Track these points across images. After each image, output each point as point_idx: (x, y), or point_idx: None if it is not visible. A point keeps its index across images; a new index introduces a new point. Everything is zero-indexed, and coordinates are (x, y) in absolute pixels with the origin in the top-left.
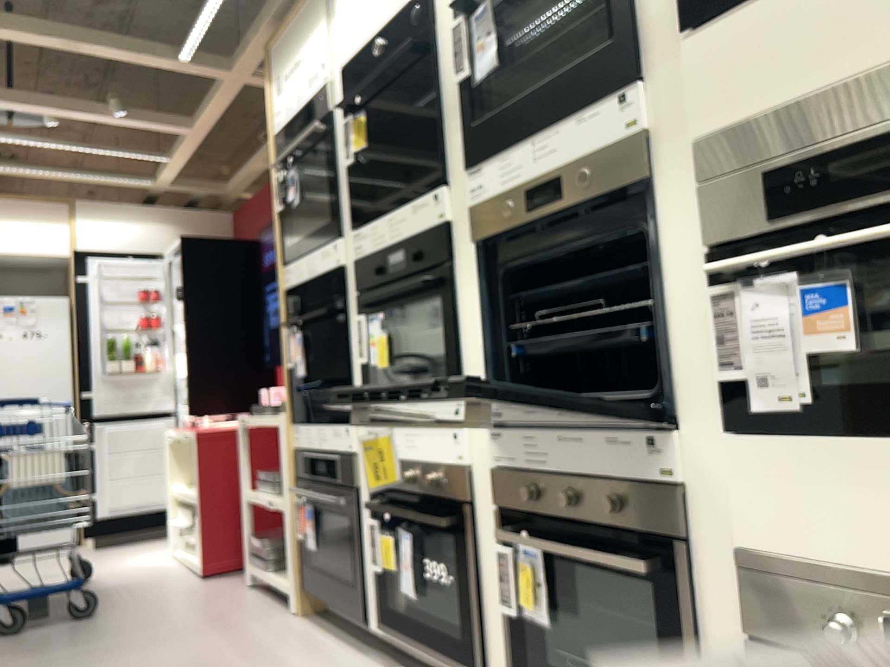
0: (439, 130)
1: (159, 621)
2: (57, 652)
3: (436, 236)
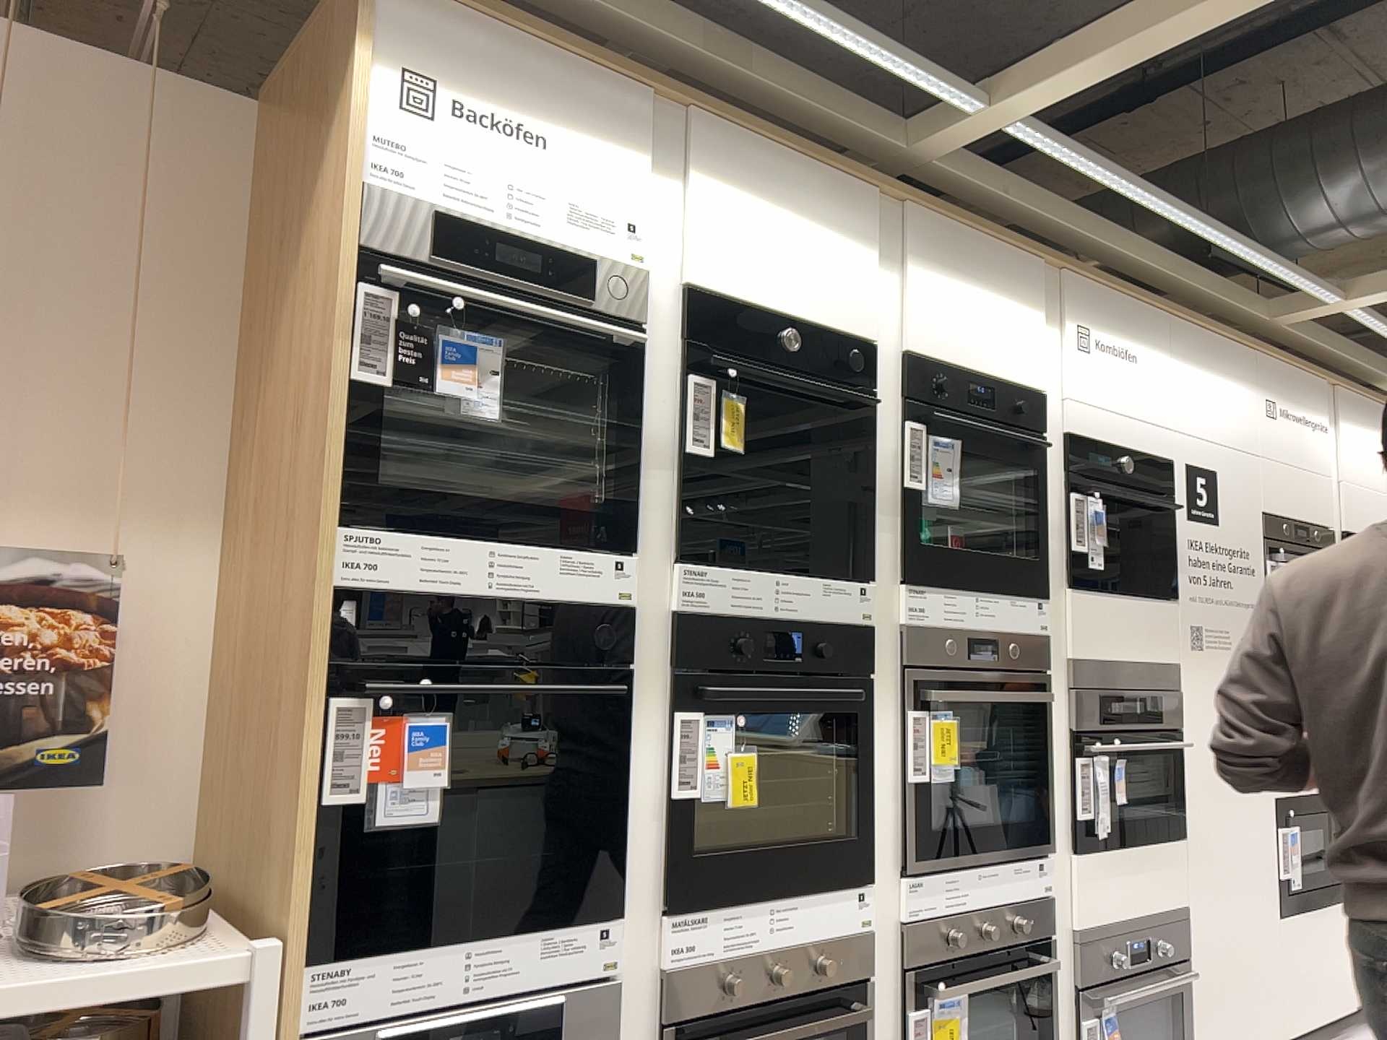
0: (859, 515)
1: None
2: None
3: (852, 634)
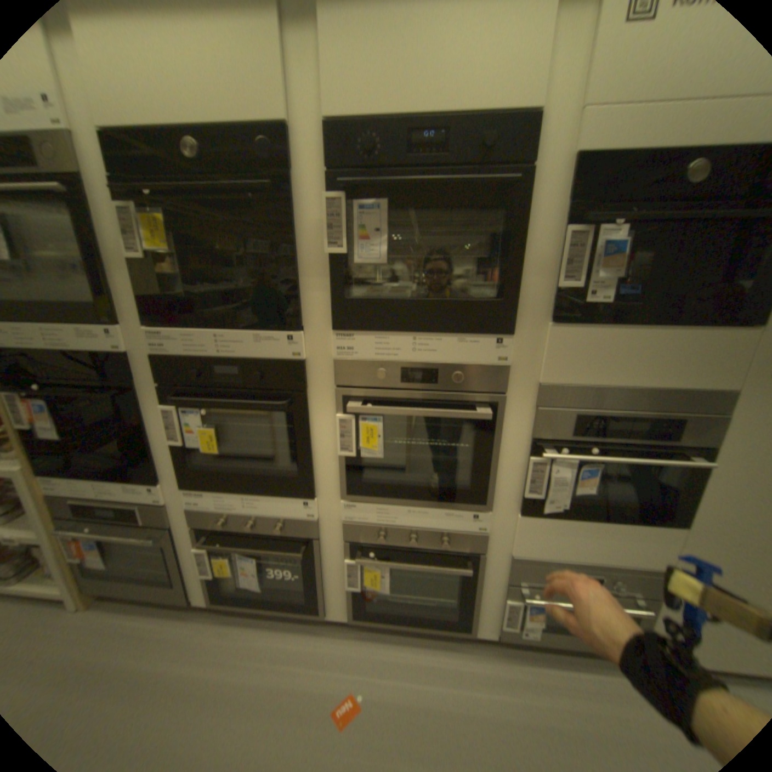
0: (295, 282)
1: None
2: None
3: (289, 370)
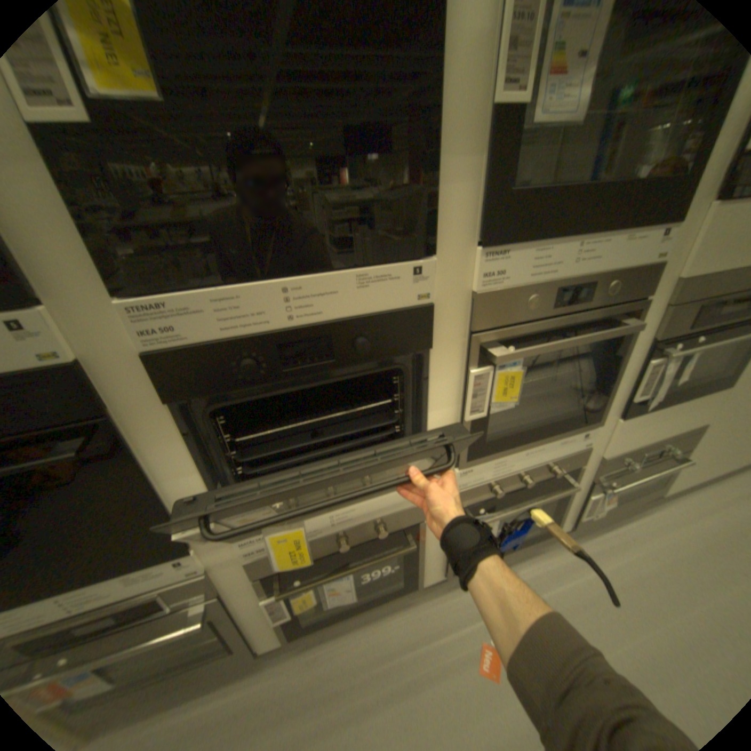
0: (430, 162)
1: None
2: None
3: (412, 321)
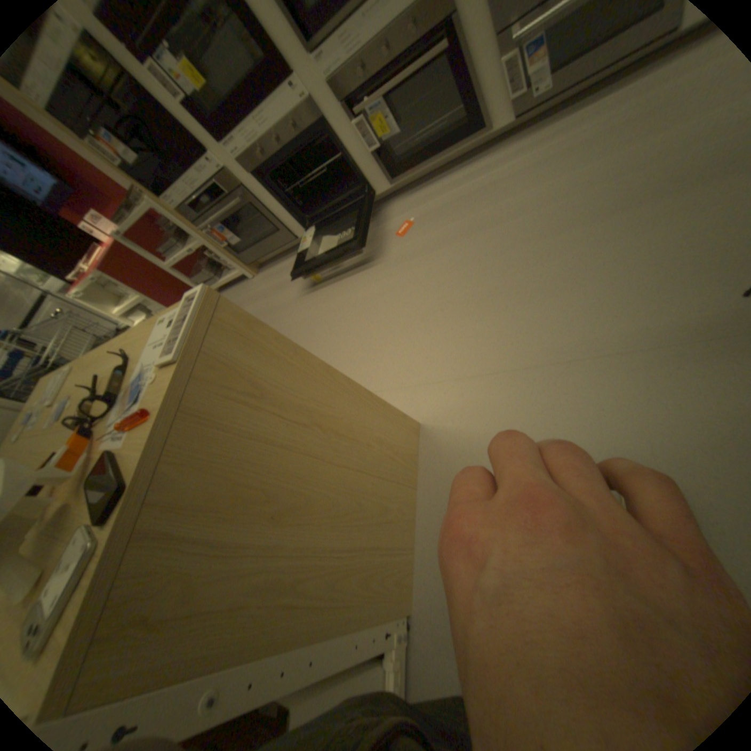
0: None
1: None
2: None
3: None
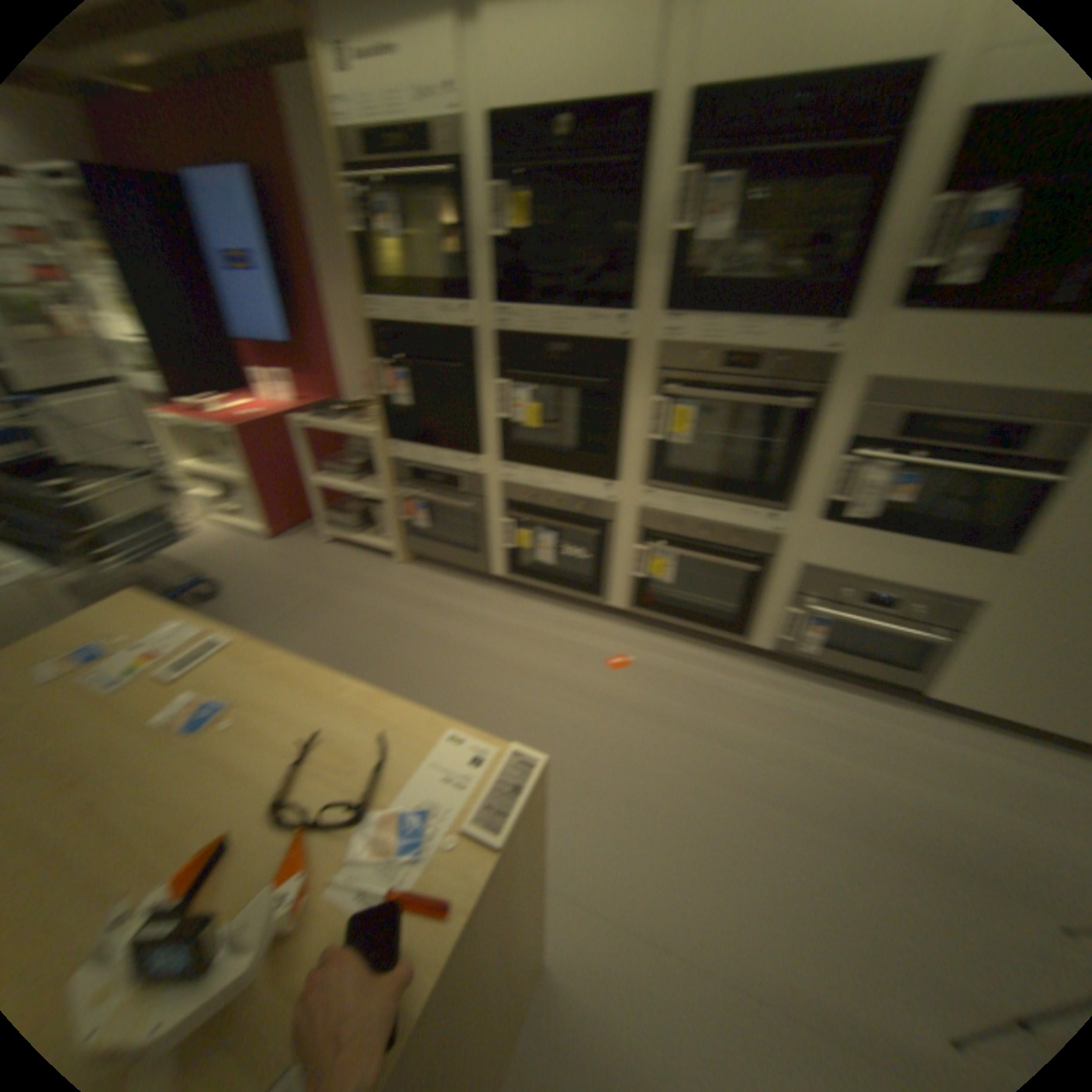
0: (641, 260)
1: (301, 587)
2: (248, 632)
3: (621, 351)
